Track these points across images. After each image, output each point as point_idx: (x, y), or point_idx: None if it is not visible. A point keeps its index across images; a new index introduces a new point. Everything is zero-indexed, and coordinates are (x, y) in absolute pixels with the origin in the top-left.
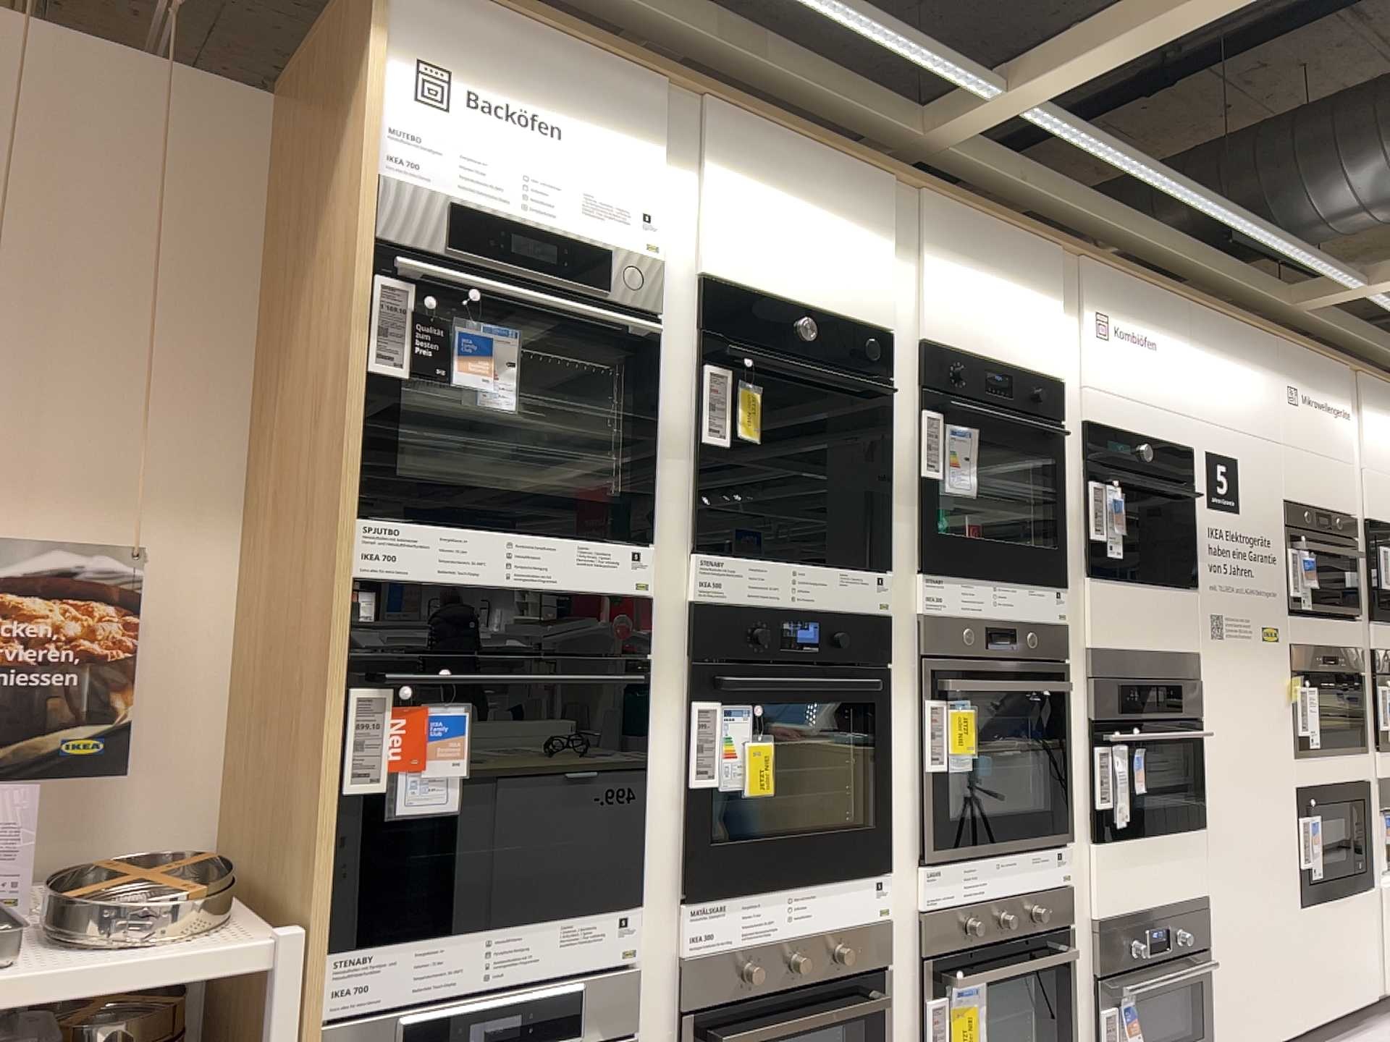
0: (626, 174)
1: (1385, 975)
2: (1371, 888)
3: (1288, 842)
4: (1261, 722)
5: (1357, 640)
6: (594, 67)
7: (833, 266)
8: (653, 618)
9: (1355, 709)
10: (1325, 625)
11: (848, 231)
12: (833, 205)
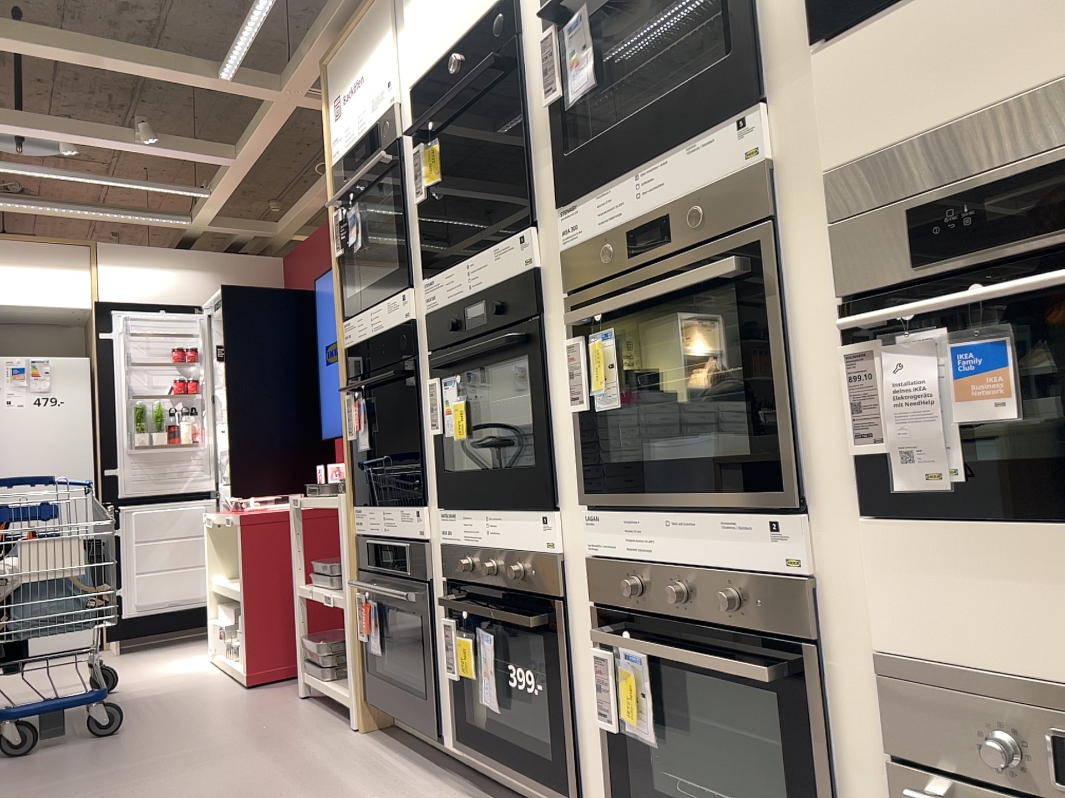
0: (379, 69)
1: None
2: None
3: None
4: None
5: None
6: (366, 25)
7: None
8: (417, 330)
9: None
10: None
11: None
12: None
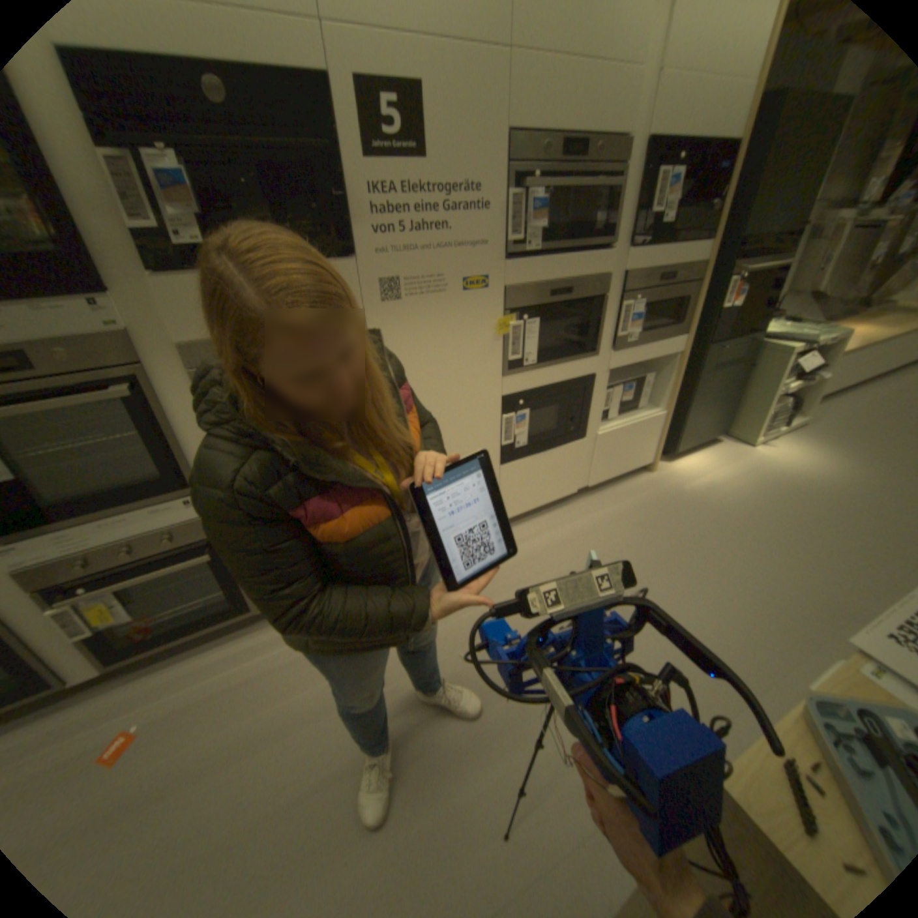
0: None
1: (587, 479)
2: (586, 438)
3: (491, 434)
4: (460, 361)
5: (608, 269)
6: None
7: None
8: None
9: (591, 327)
10: (565, 262)
11: None
12: None
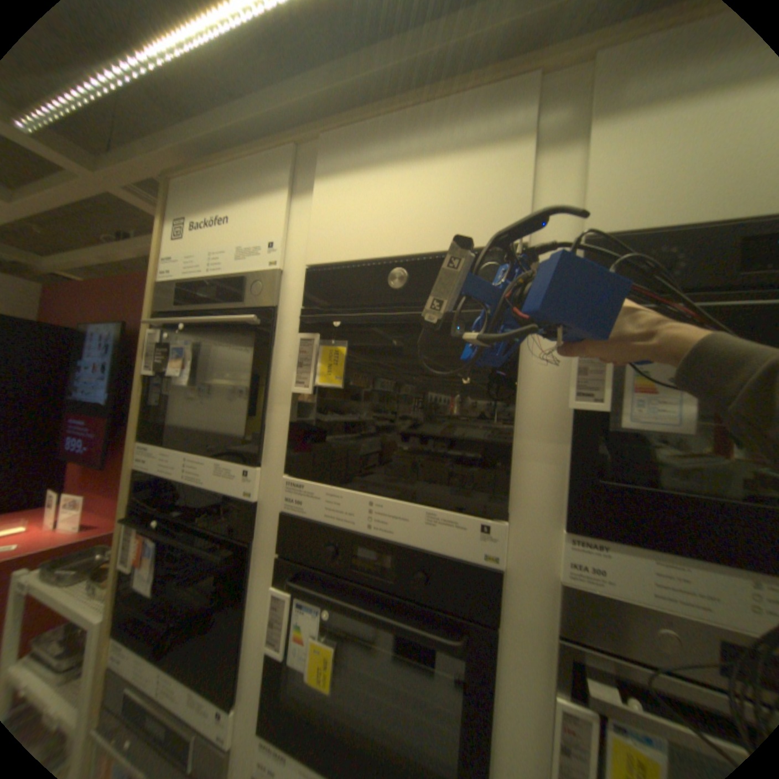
0: (258, 222)
1: None
2: None
3: None
4: None
5: None
6: (246, 167)
7: (434, 206)
8: (259, 518)
9: None
10: None
11: (459, 162)
12: (439, 148)
